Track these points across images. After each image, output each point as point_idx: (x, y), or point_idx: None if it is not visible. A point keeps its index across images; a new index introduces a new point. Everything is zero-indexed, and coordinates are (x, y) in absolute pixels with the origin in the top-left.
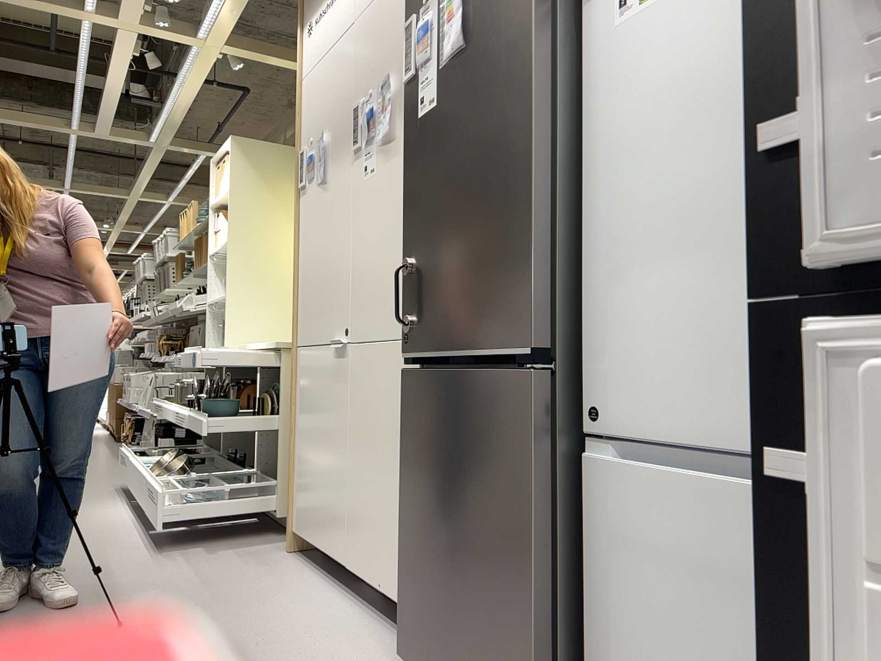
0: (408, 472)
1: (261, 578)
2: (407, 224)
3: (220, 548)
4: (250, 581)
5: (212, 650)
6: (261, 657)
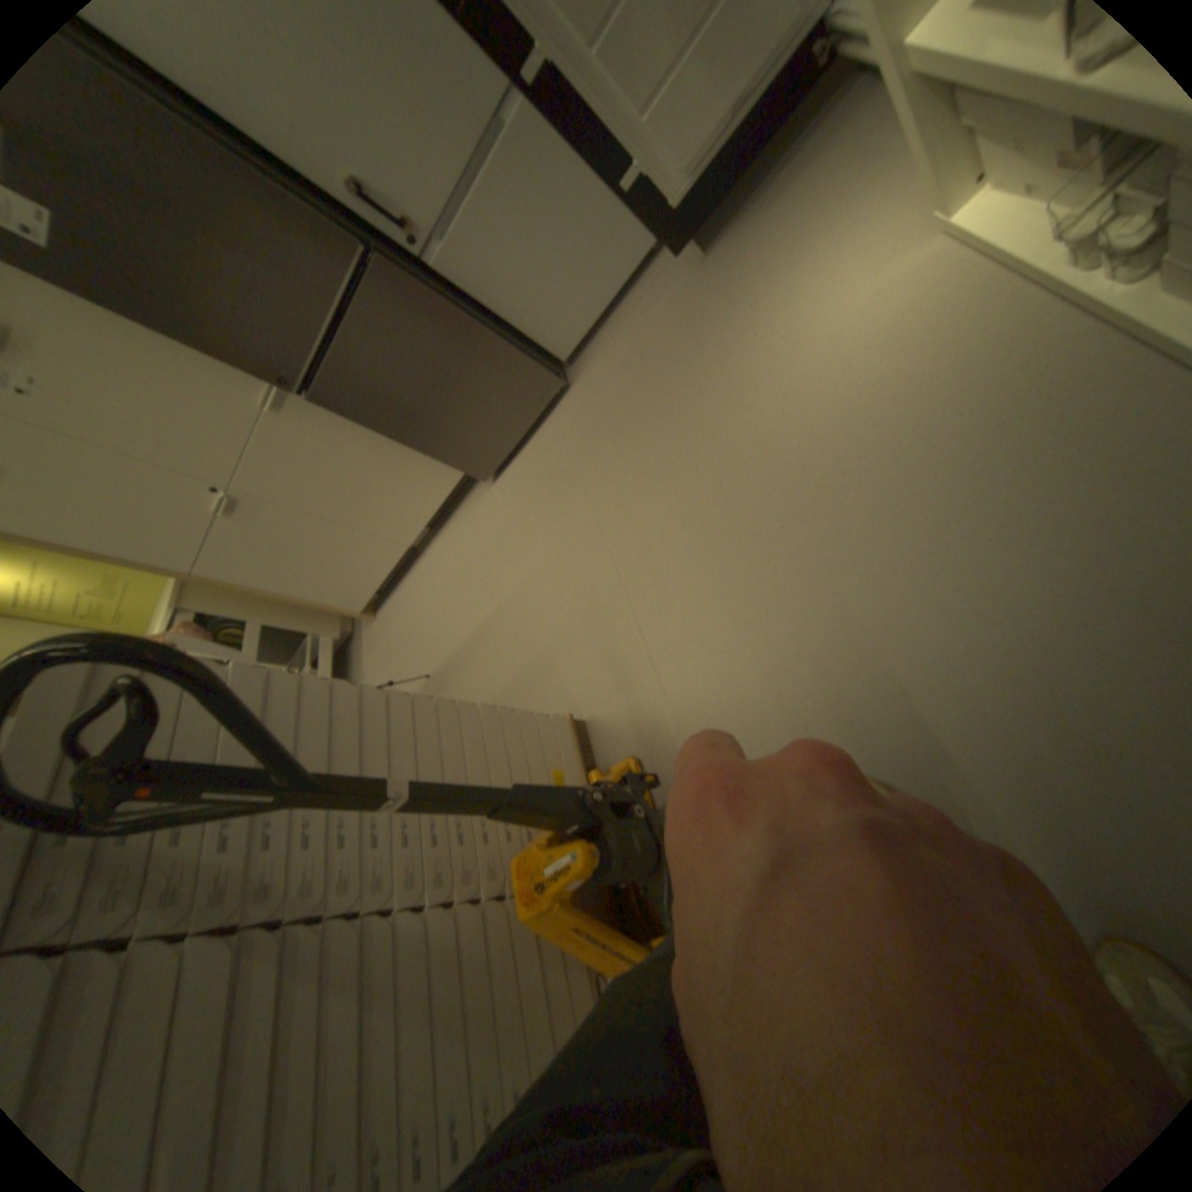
0: (384, 421)
1: (399, 619)
2: (169, 328)
3: (362, 671)
4: (401, 624)
5: (459, 600)
6: (469, 567)
